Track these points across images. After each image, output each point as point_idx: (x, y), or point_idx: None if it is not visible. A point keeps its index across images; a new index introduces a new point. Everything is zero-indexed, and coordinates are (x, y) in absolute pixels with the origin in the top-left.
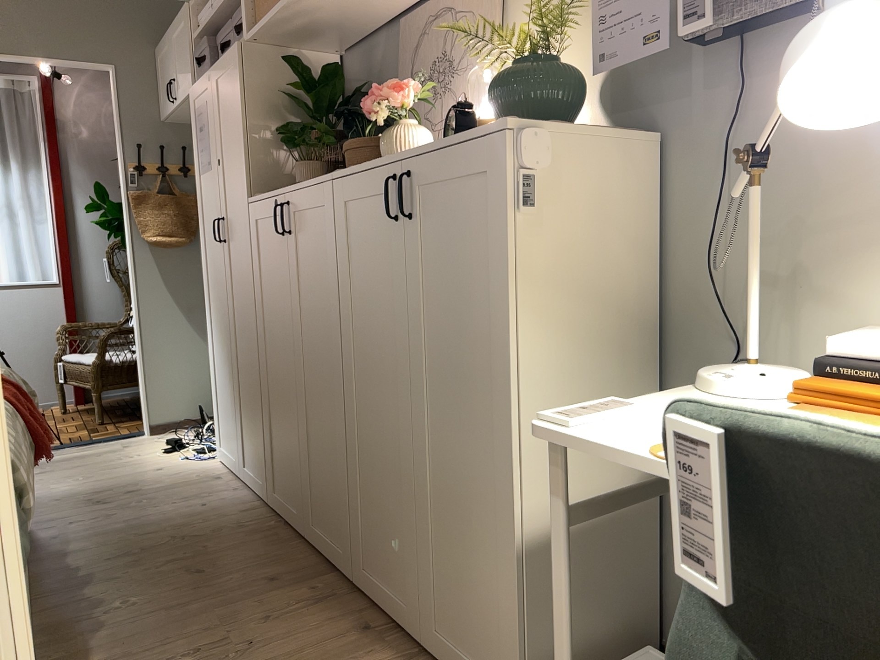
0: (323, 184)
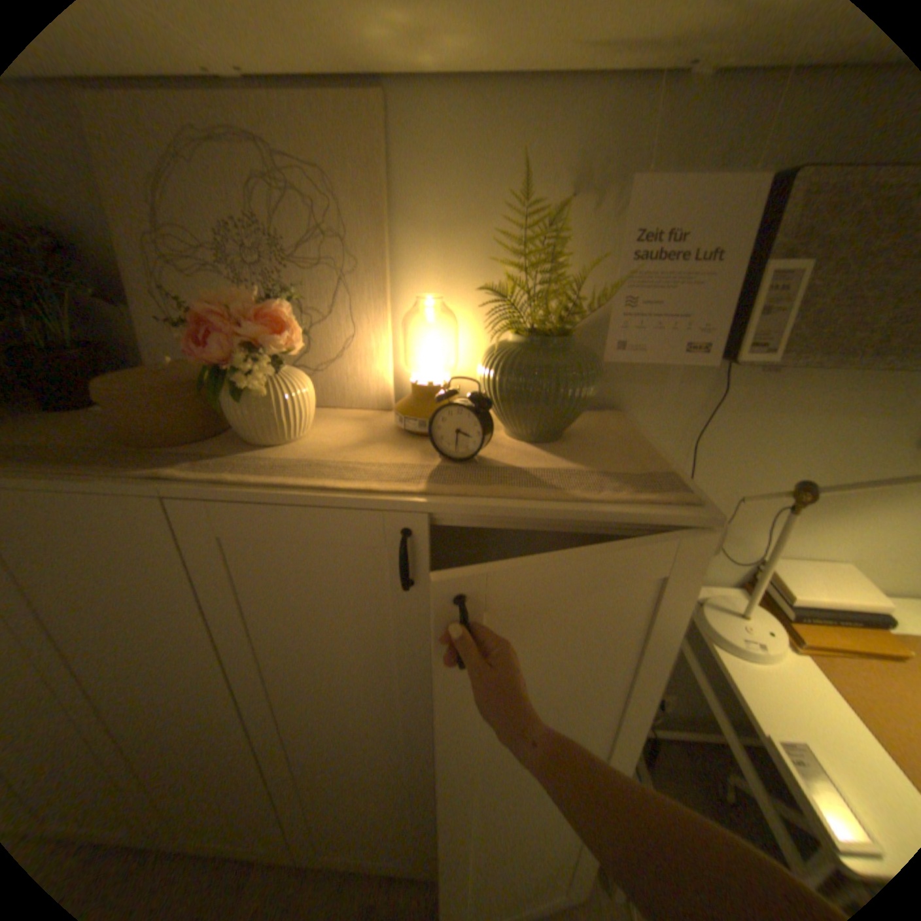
0: (123, 494)
